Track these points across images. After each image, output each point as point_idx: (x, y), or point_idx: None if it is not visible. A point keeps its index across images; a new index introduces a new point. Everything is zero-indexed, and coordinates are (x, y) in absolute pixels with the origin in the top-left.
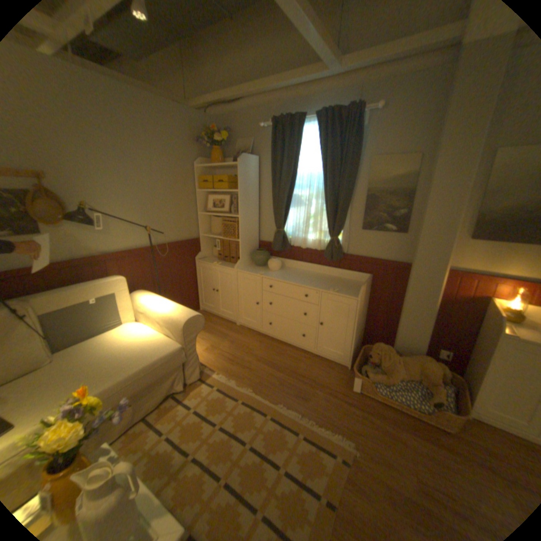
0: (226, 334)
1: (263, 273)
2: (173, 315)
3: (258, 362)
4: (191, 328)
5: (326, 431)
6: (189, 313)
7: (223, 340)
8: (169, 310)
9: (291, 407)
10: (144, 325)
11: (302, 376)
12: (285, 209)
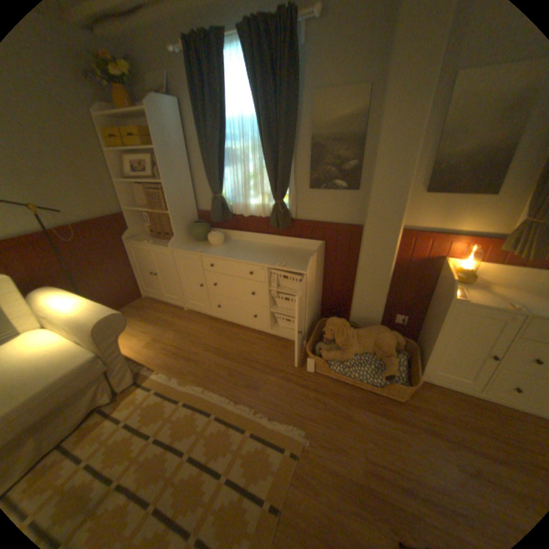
0: (171, 323)
1: (201, 251)
2: (79, 318)
3: (206, 351)
4: (105, 331)
5: (275, 422)
6: (101, 313)
7: (167, 330)
8: (74, 312)
9: (238, 400)
10: (49, 332)
11: (254, 361)
12: (218, 168)
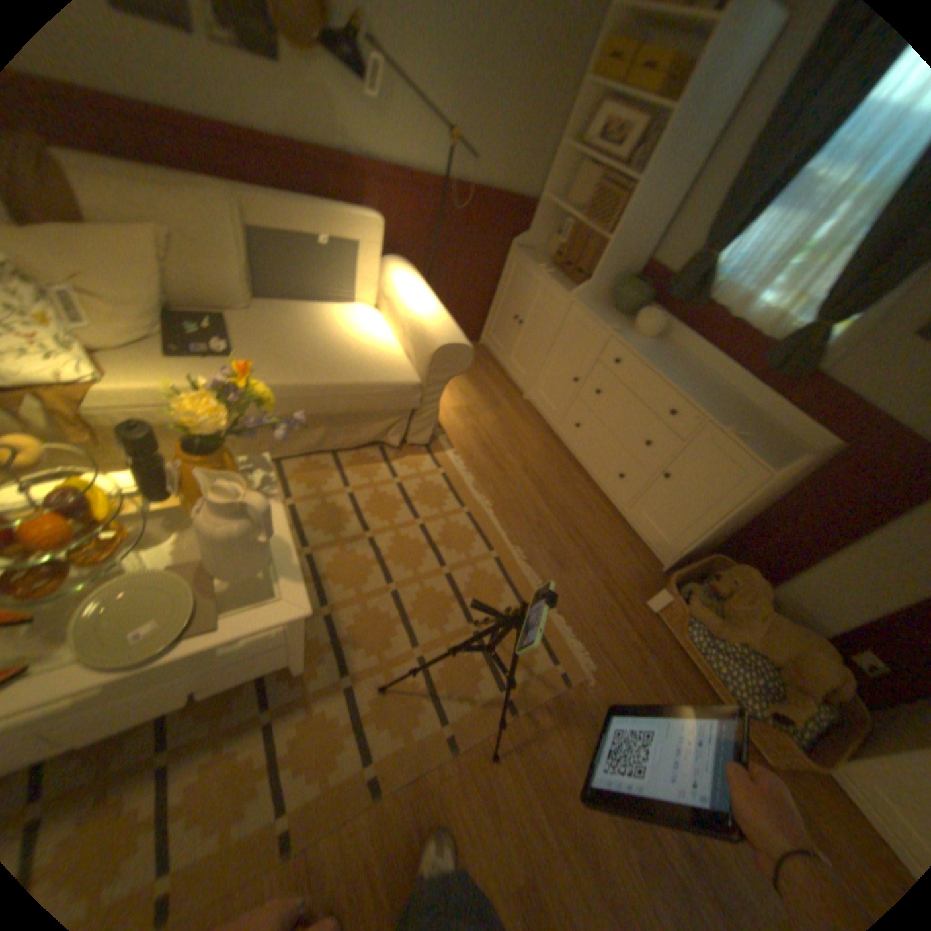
0: (497, 404)
1: (617, 331)
2: (428, 328)
3: (523, 474)
4: (446, 363)
5: (565, 626)
6: (454, 337)
7: (489, 410)
8: (425, 315)
9: (533, 563)
10: (381, 322)
11: (578, 534)
12: (755, 203)
